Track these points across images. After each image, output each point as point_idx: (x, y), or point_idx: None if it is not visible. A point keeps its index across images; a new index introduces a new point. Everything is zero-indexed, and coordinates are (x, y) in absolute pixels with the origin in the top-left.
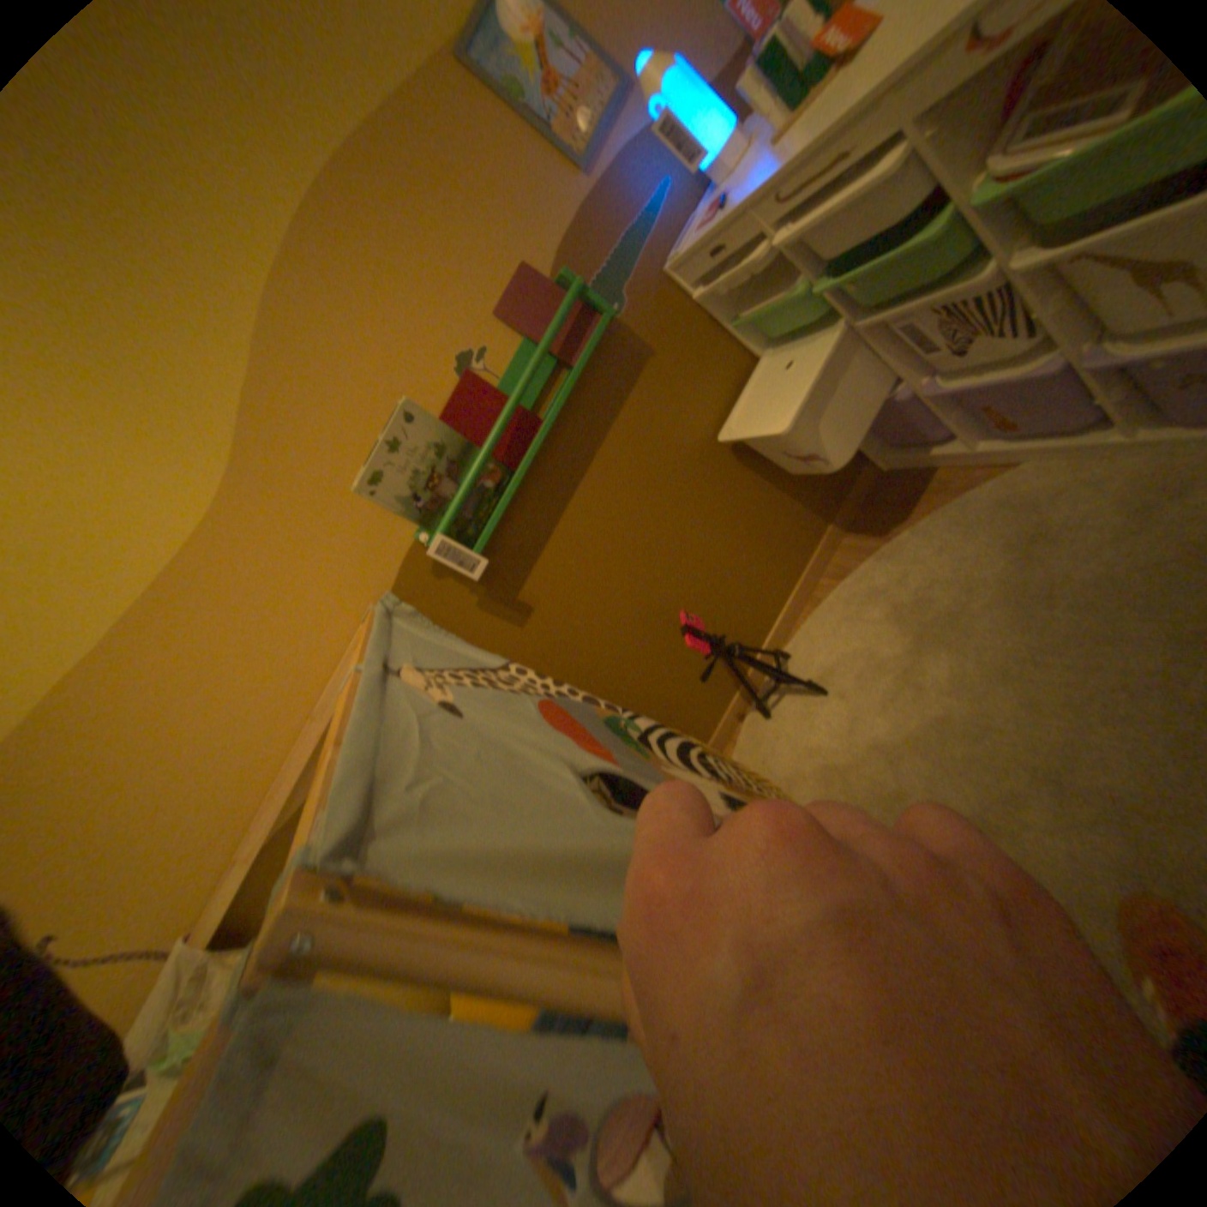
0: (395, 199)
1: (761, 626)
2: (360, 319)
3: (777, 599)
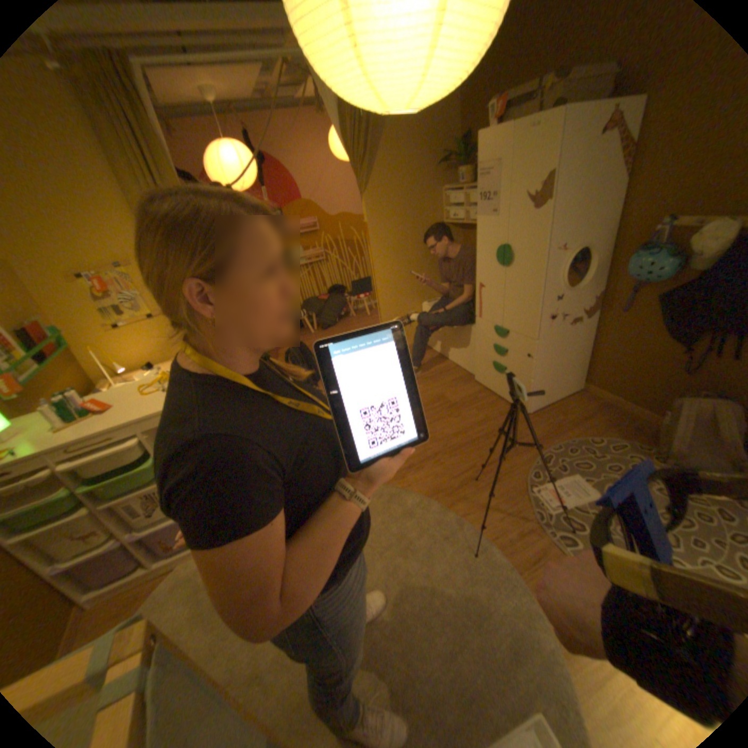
0: None
1: None
2: None
3: None
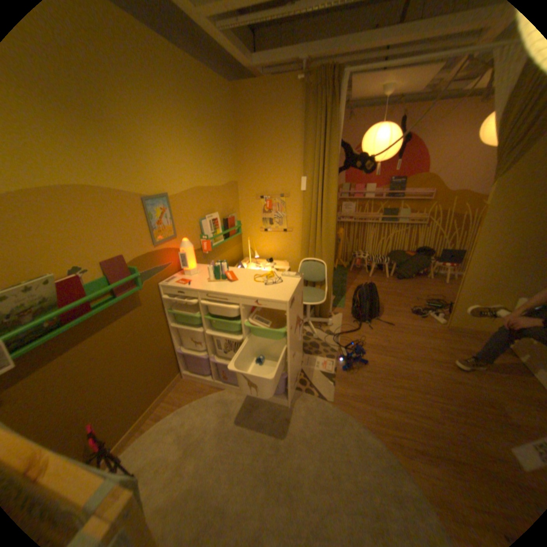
0: (96, 211)
1: (112, 441)
2: (46, 230)
3: (126, 427)
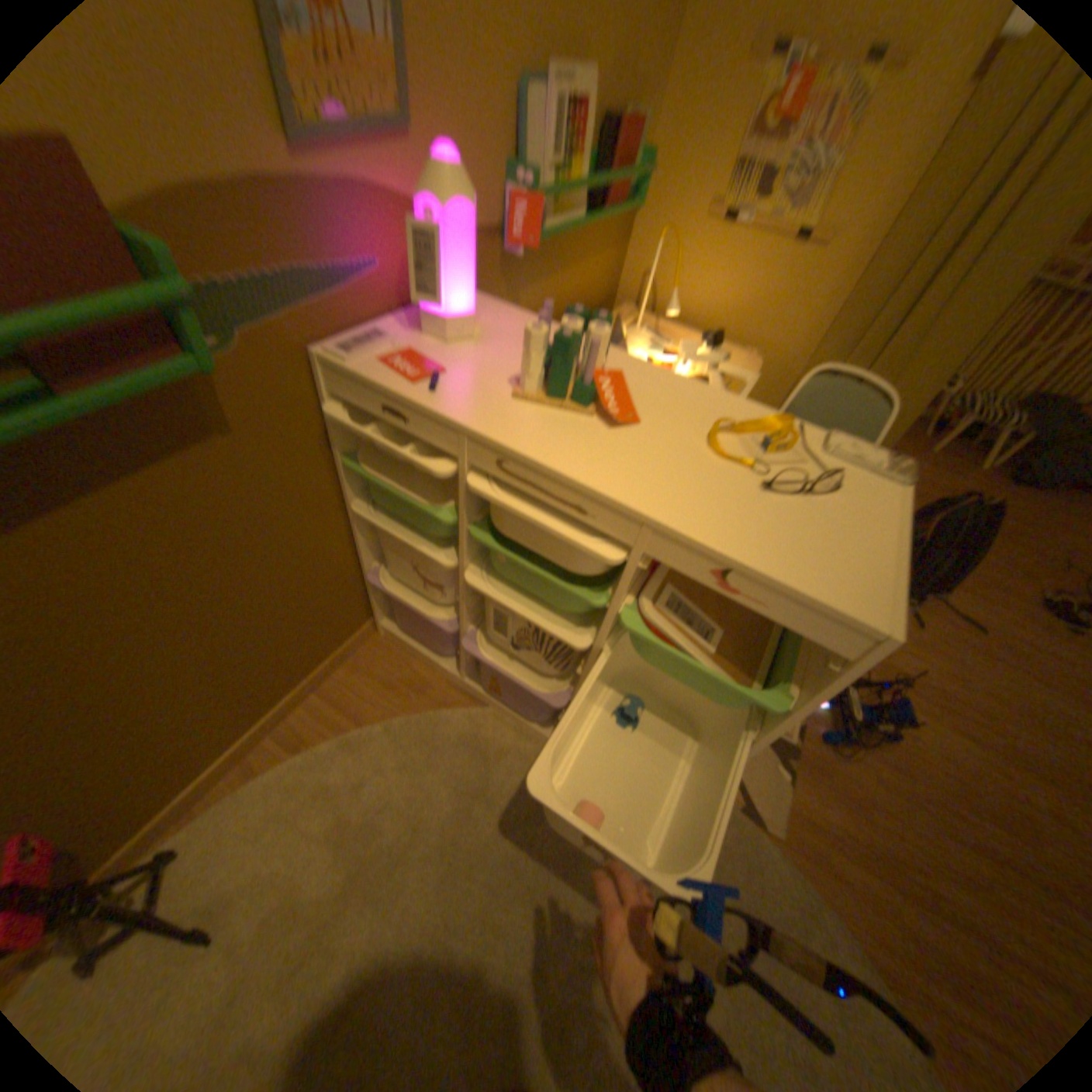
0: None
1: (153, 802)
2: None
3: (197, 762)
